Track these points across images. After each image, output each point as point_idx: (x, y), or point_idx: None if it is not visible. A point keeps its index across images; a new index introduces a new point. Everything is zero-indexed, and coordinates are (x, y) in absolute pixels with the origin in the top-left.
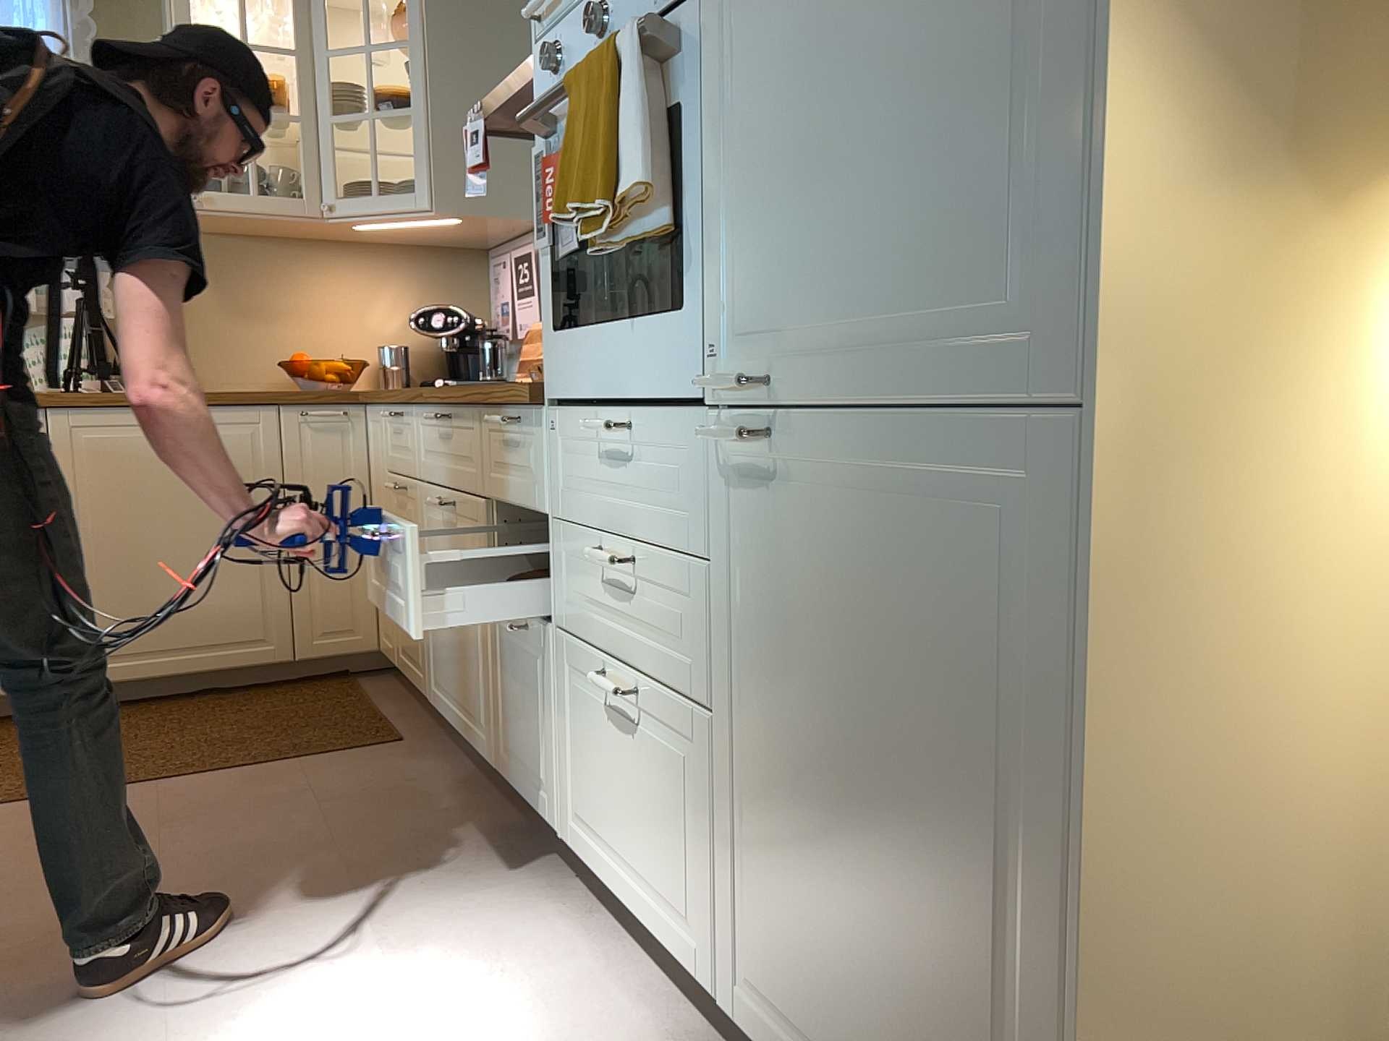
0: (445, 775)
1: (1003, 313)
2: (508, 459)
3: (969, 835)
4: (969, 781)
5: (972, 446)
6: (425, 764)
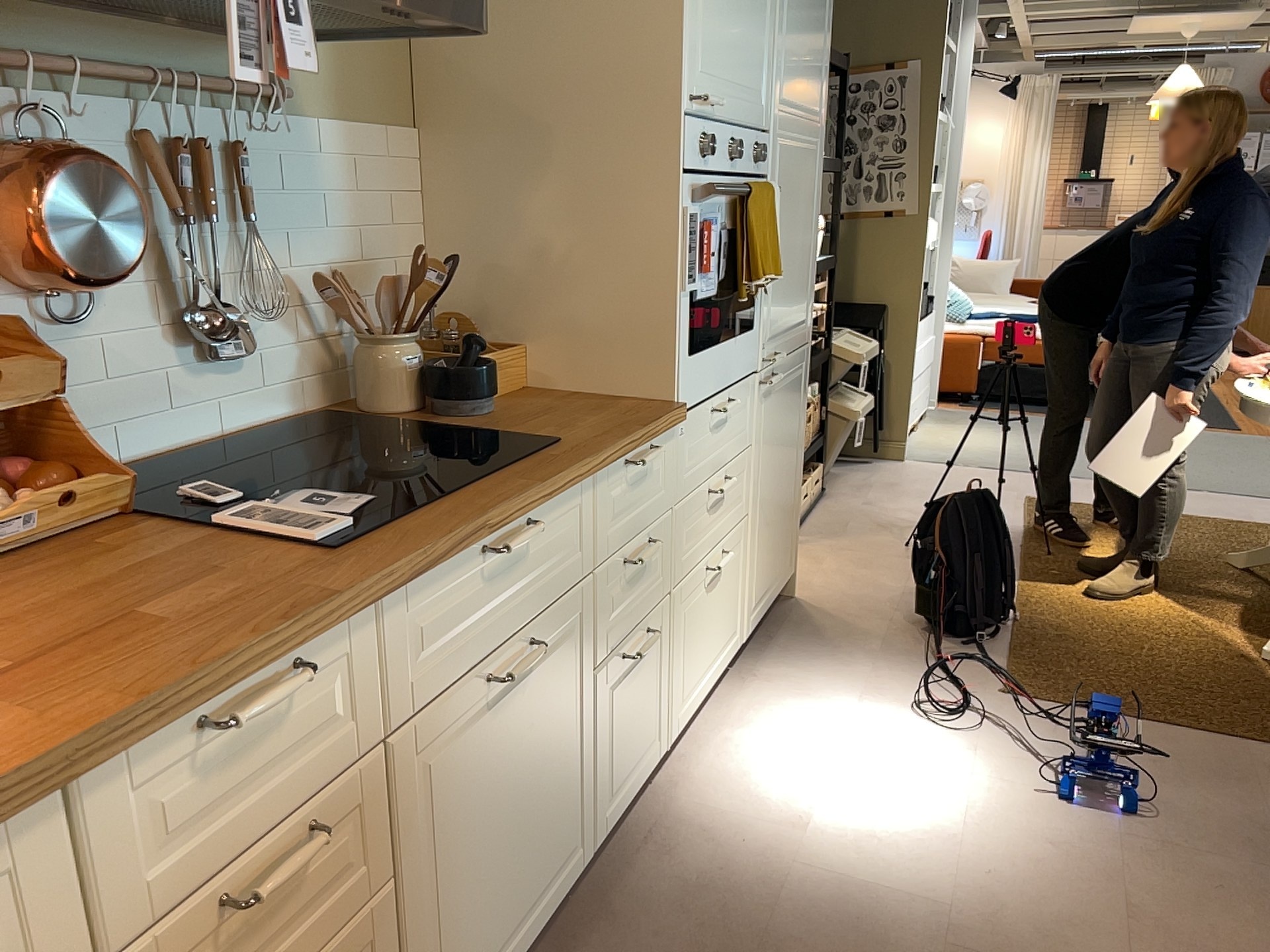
0: None
1: (801, 321)
2: (633, 495)
3: (791, 463)
4: (792, 448)
5: (797, 358)
6: None
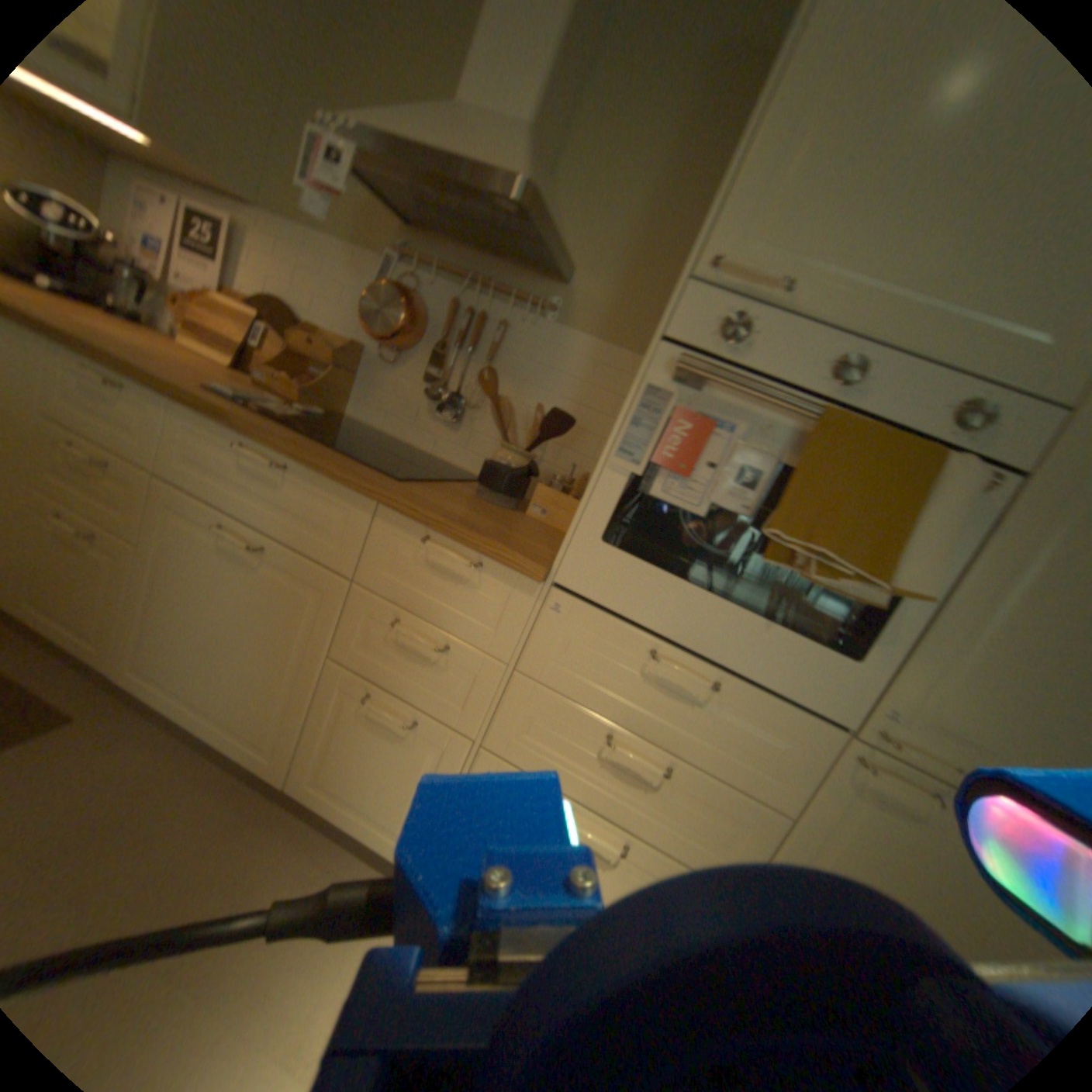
0: (165, 770)
1: None
2: (432, 580)
3: None
4: None
5: None
6: (127, 756)
